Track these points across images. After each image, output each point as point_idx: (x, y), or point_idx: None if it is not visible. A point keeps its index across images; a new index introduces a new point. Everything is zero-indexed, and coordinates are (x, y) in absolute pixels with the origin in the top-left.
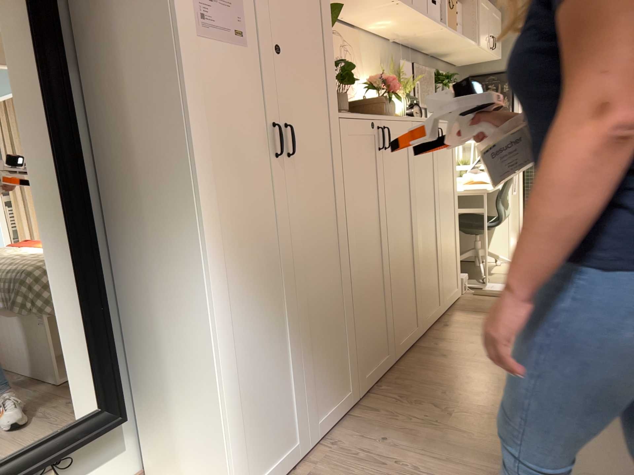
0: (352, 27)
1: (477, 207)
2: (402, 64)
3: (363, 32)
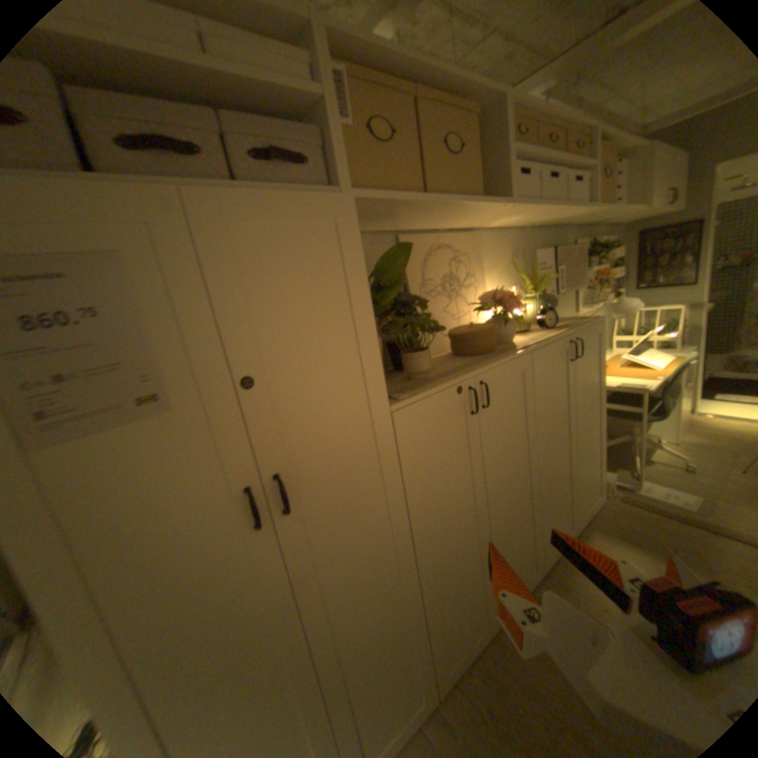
0: (470, 230)
1: (632, 407)
2: (543, 248)
3: (486, 230)
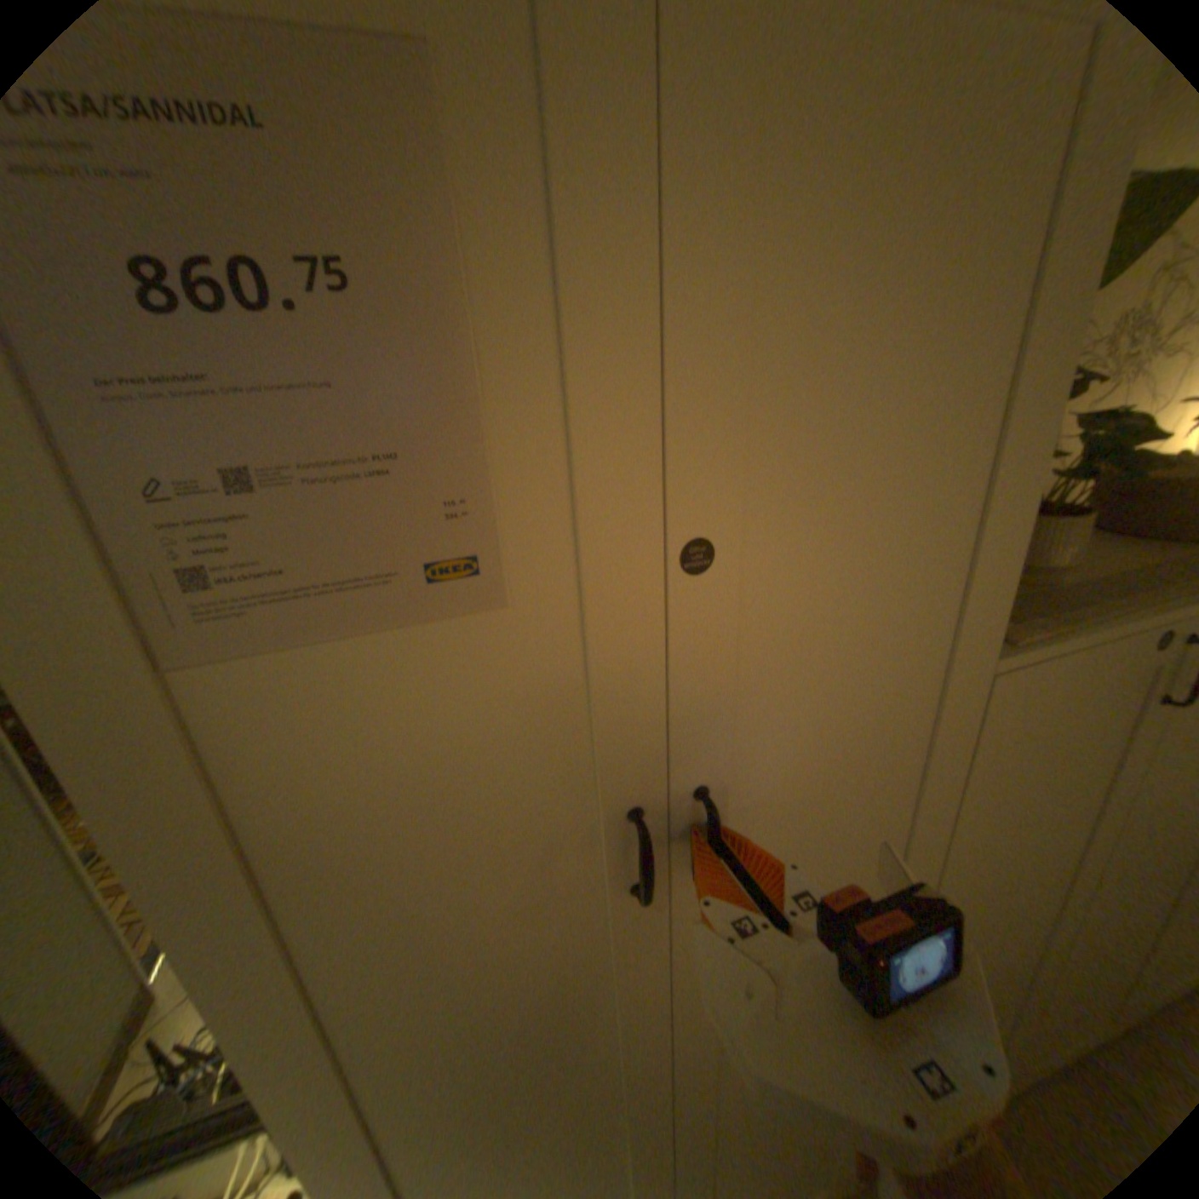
0: None
1: None
2: None
3: None
